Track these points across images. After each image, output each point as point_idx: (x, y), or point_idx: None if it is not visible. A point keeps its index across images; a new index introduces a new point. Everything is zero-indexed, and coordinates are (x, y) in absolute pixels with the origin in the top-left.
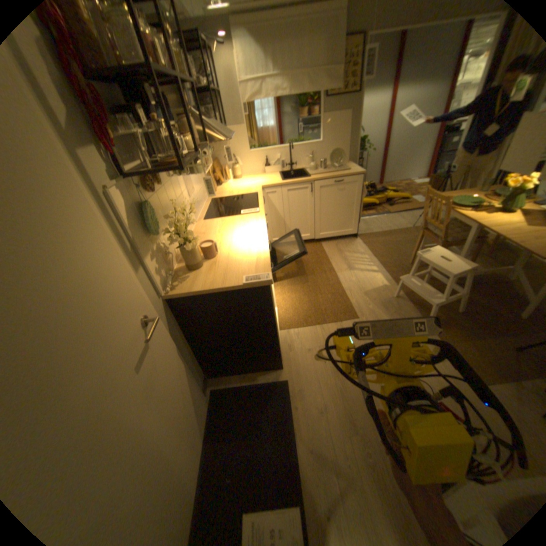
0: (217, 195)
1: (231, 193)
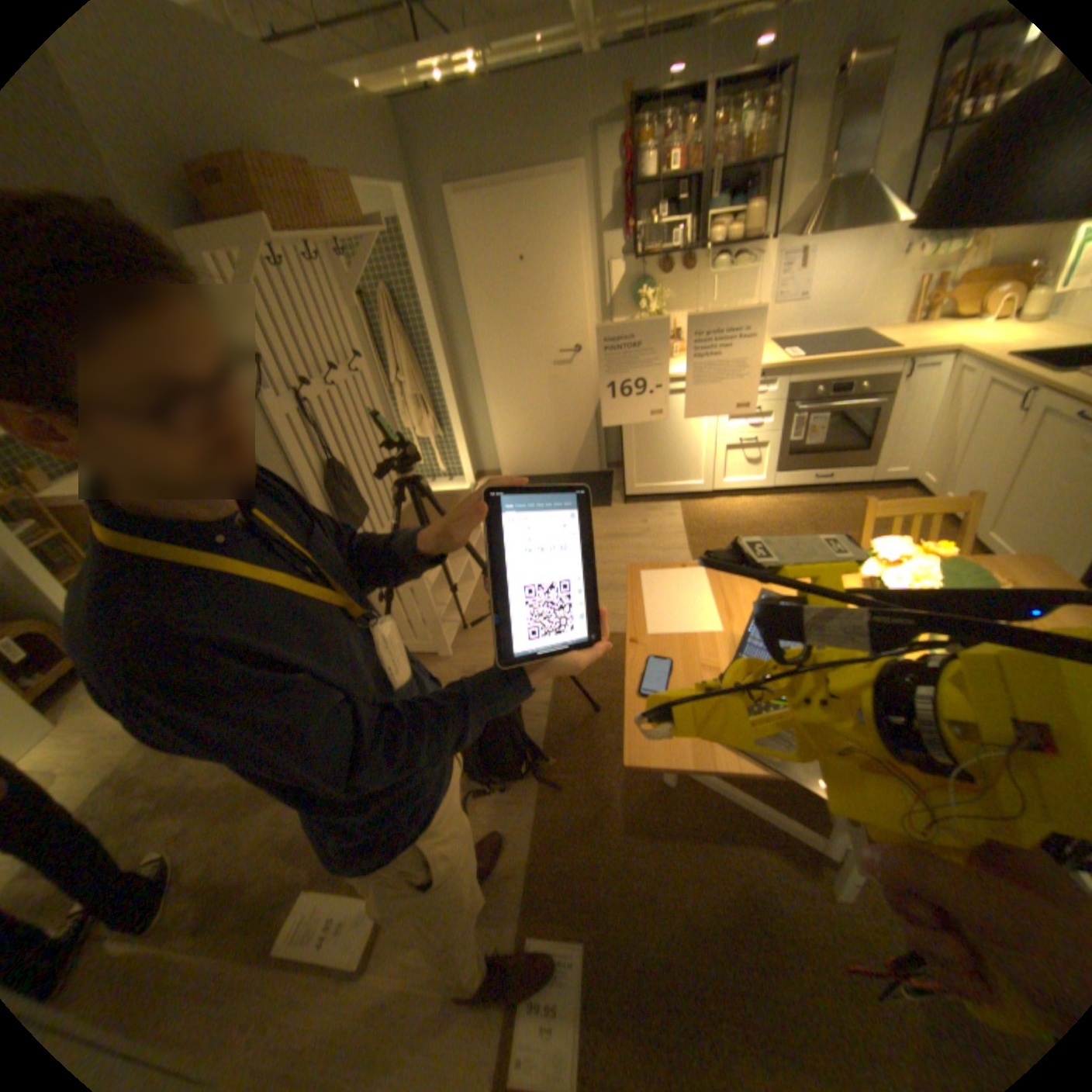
0: (891, 329)
1: (899, 335)
